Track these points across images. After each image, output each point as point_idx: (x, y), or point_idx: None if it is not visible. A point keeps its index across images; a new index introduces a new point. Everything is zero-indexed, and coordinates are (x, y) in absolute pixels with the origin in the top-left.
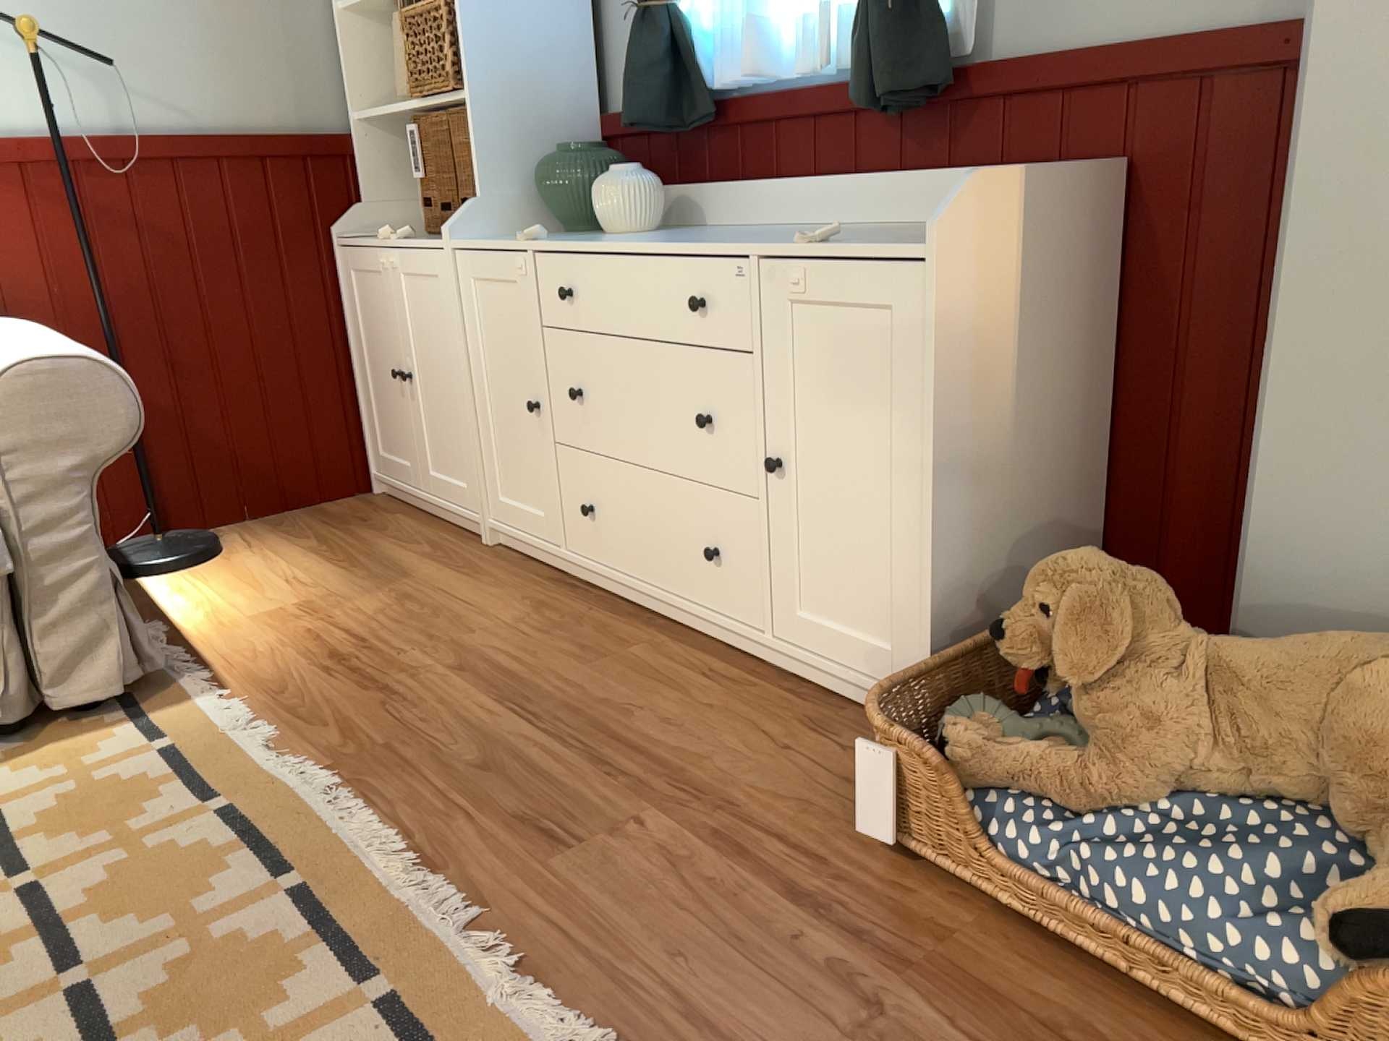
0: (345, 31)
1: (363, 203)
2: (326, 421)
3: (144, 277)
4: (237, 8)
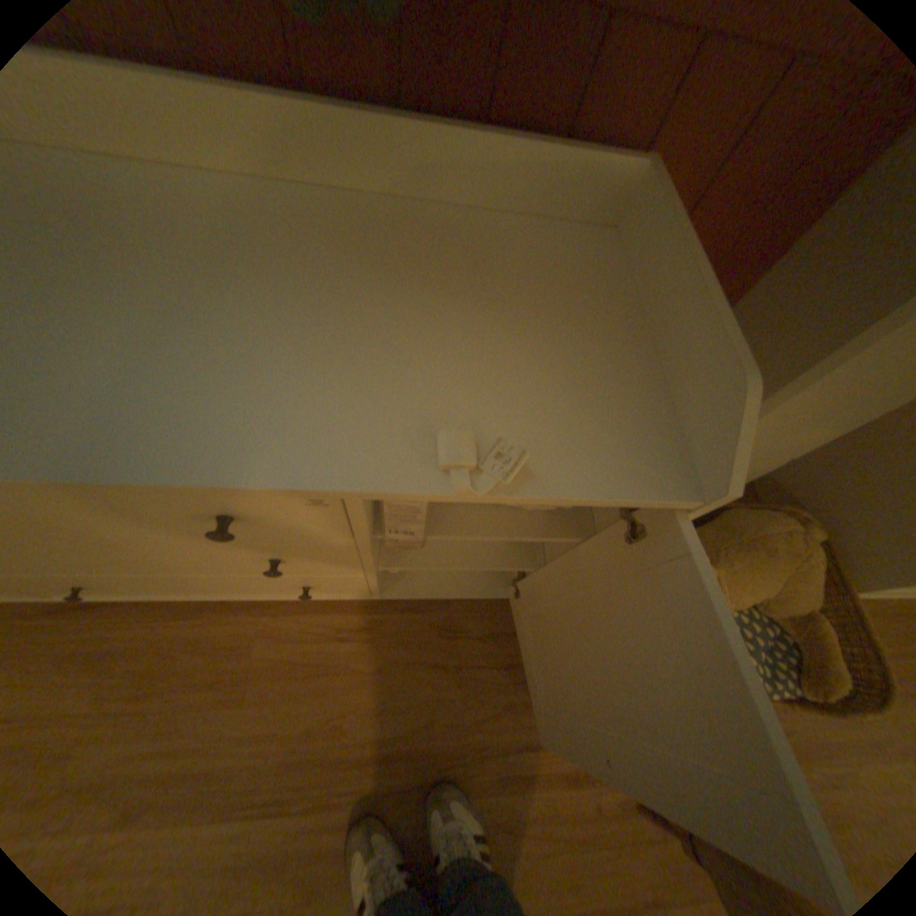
0: None
1: None
2: None
3: None
4: None
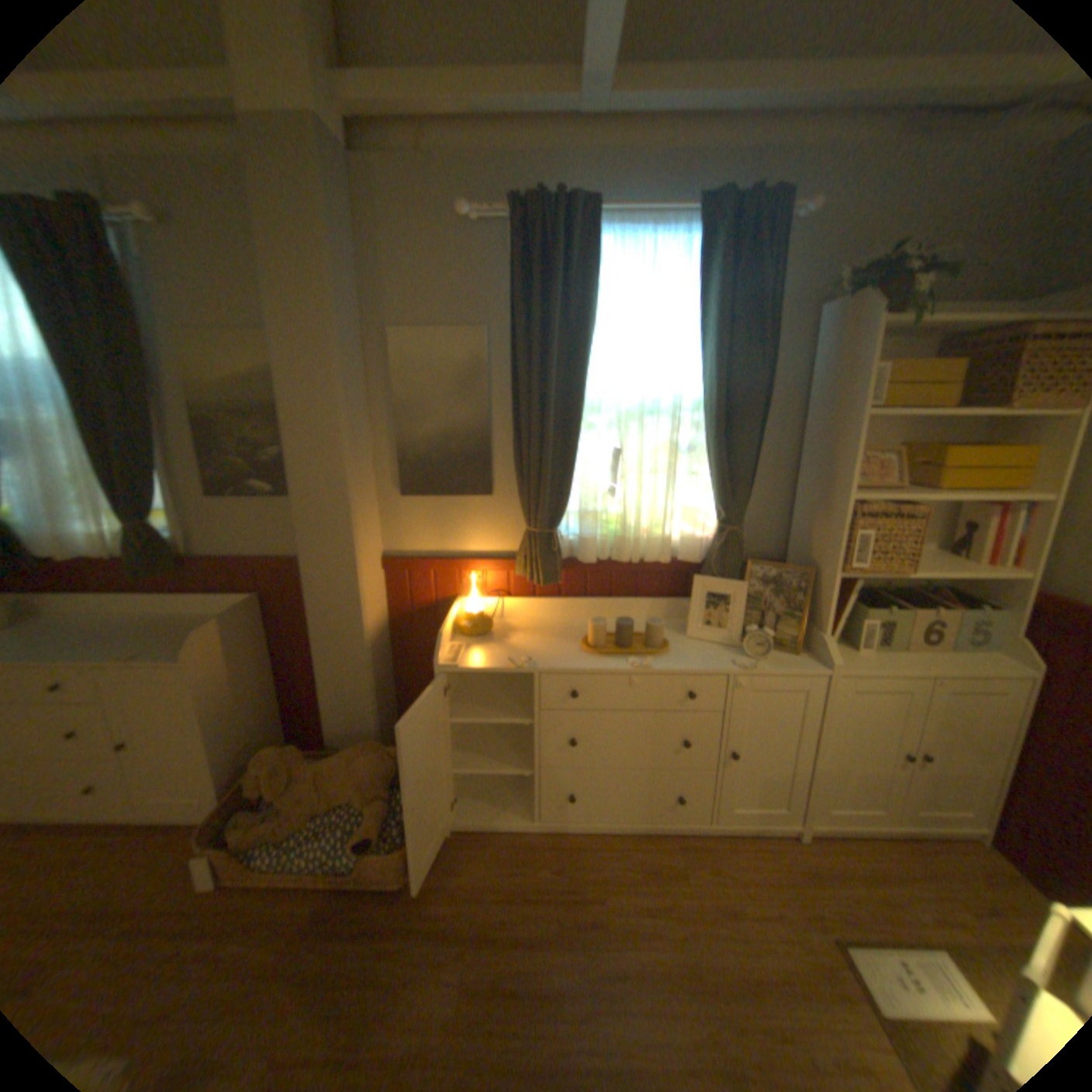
0: None
1: None
2: None
3: None
4: None
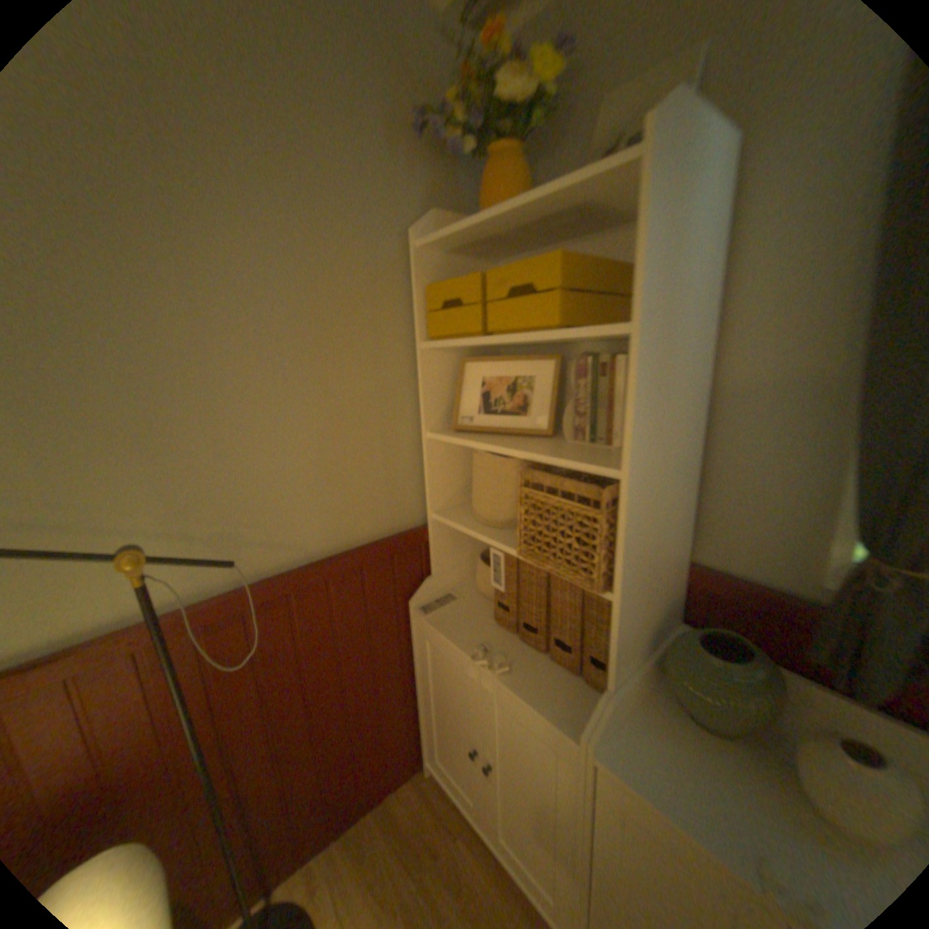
0: (431, 447)
1: (434, 572)
2: (395, 738)
3: (254, 697)
4: (347, 443)
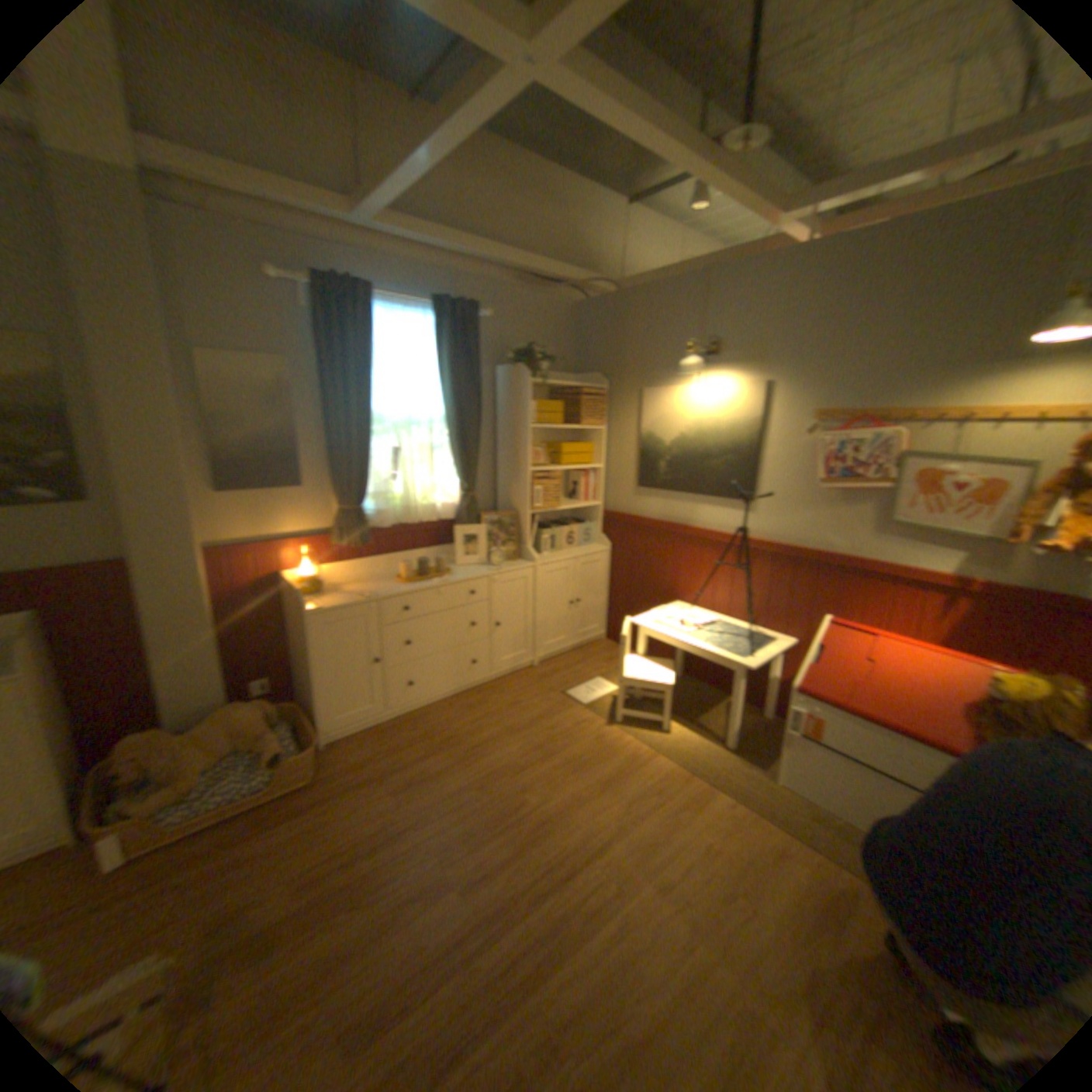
0: None
1: None
2: None
3: None
4: None
